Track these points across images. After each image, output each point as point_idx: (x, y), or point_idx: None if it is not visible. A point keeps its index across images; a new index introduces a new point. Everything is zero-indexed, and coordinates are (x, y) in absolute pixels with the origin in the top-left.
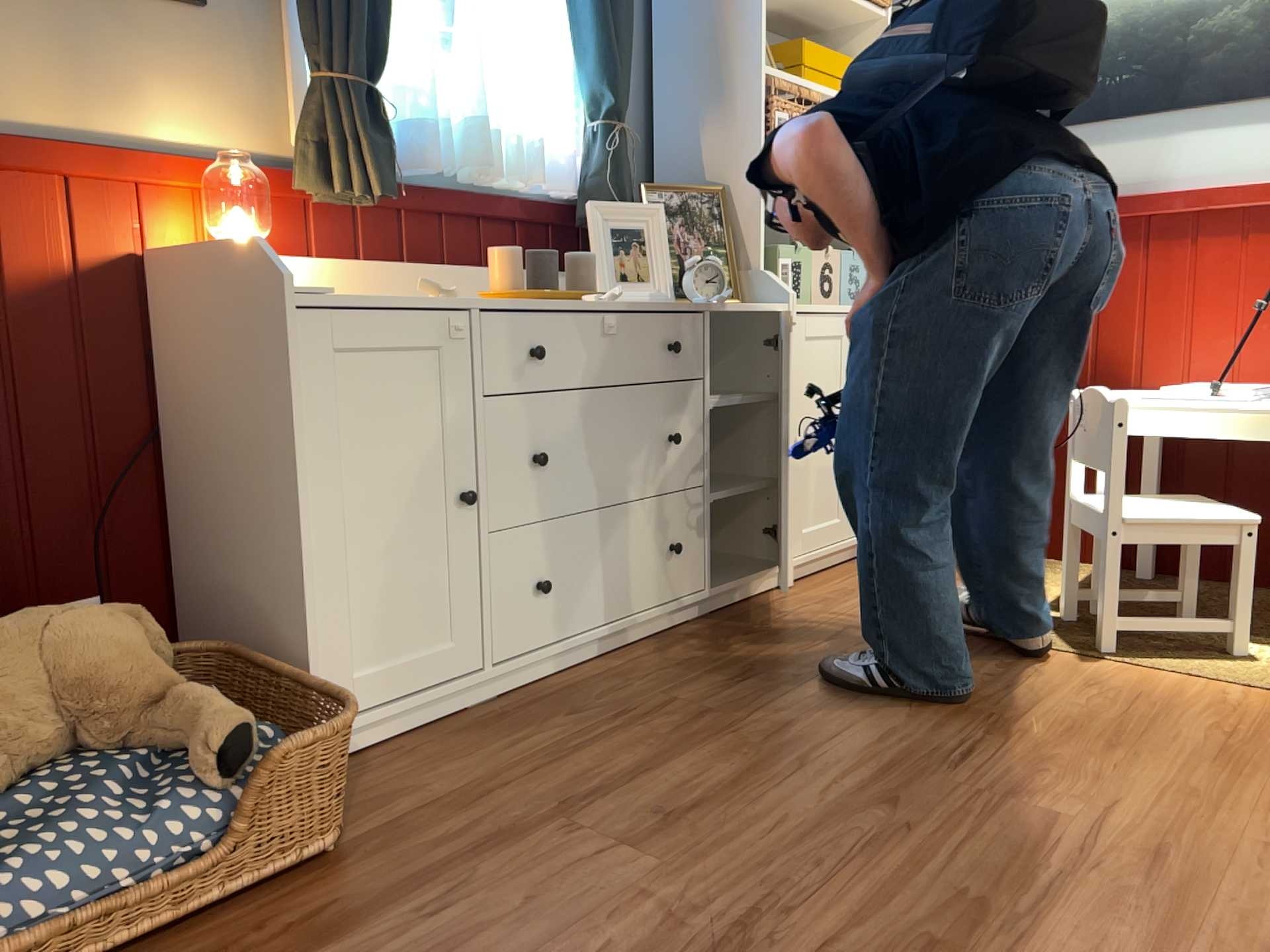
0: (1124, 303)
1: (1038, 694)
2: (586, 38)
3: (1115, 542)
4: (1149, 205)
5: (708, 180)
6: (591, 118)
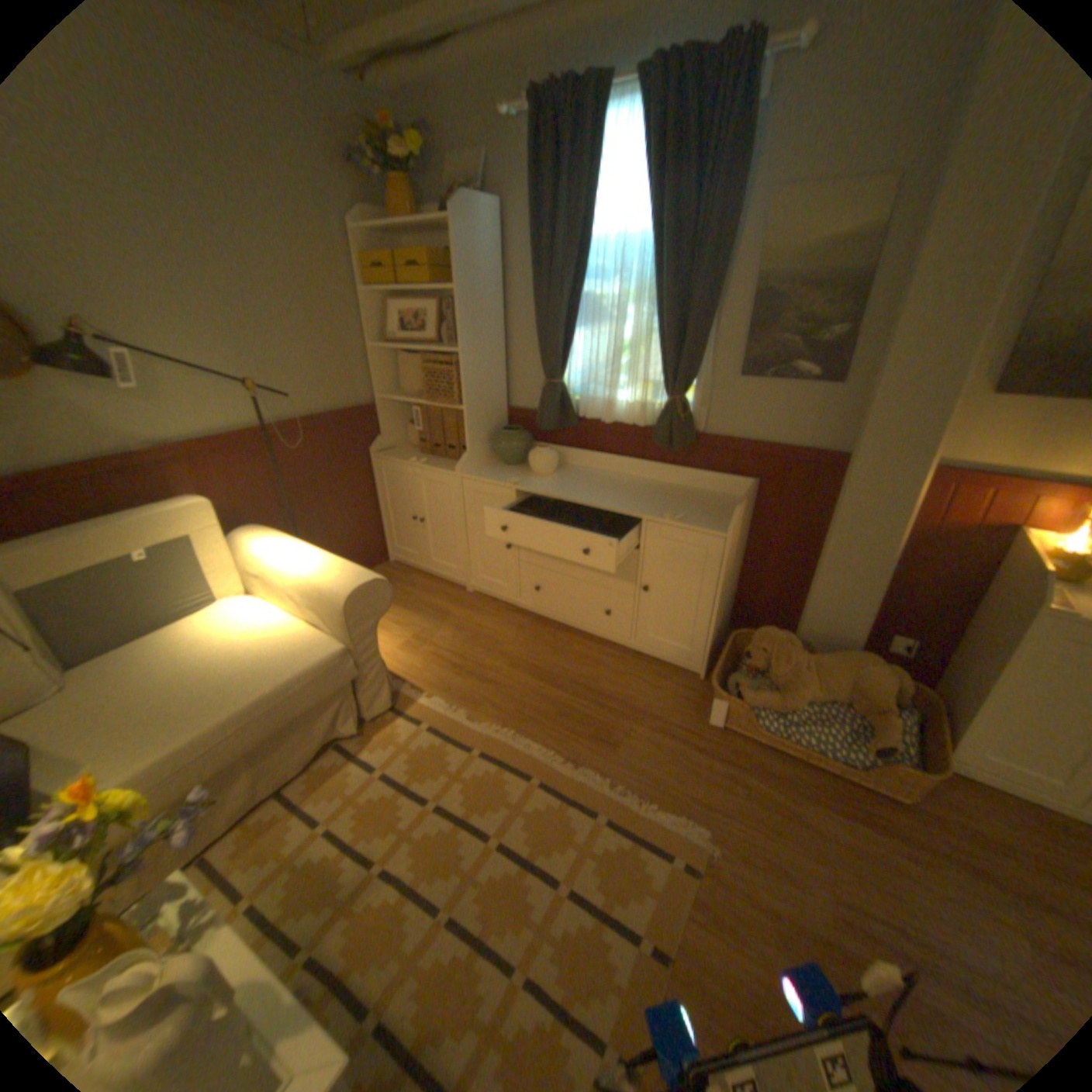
0: None
1: None
2: None
3: None
4: None
5: None
6: None
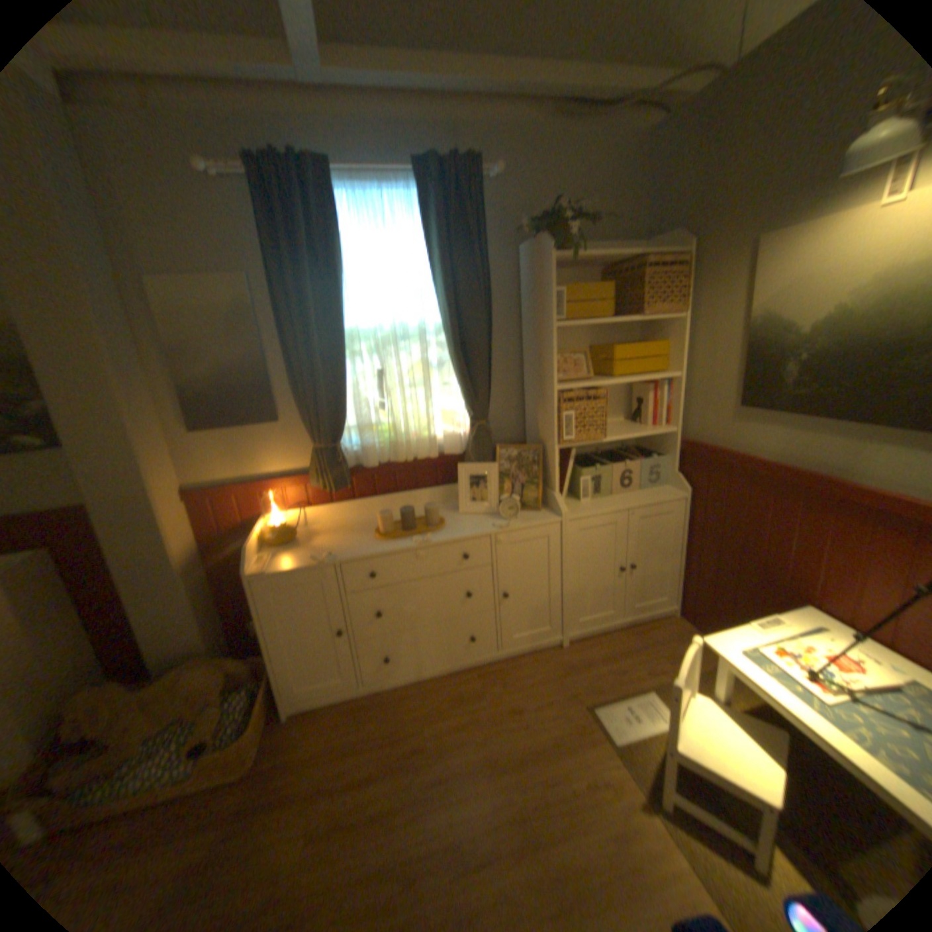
0: (819, 550)
1: (578, 833)
2: (458, 385)
3: (673, 763)
4: (843, 491)
5: (539, 438)
6: (468, 418)
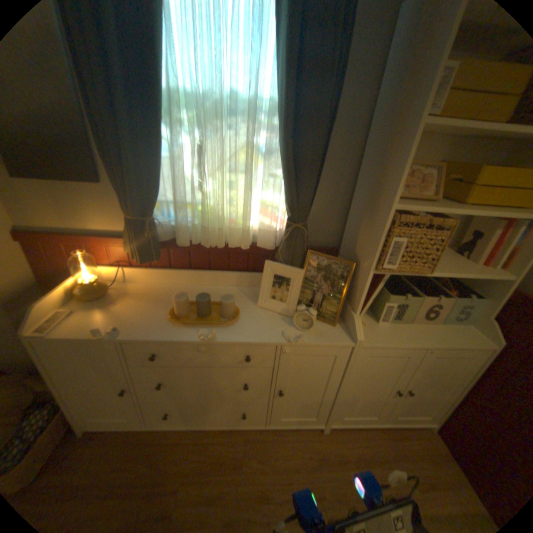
0: None
1: None
2: (284, 177)
3: None
4: None
5: (356, 252)
6: (288, 215)
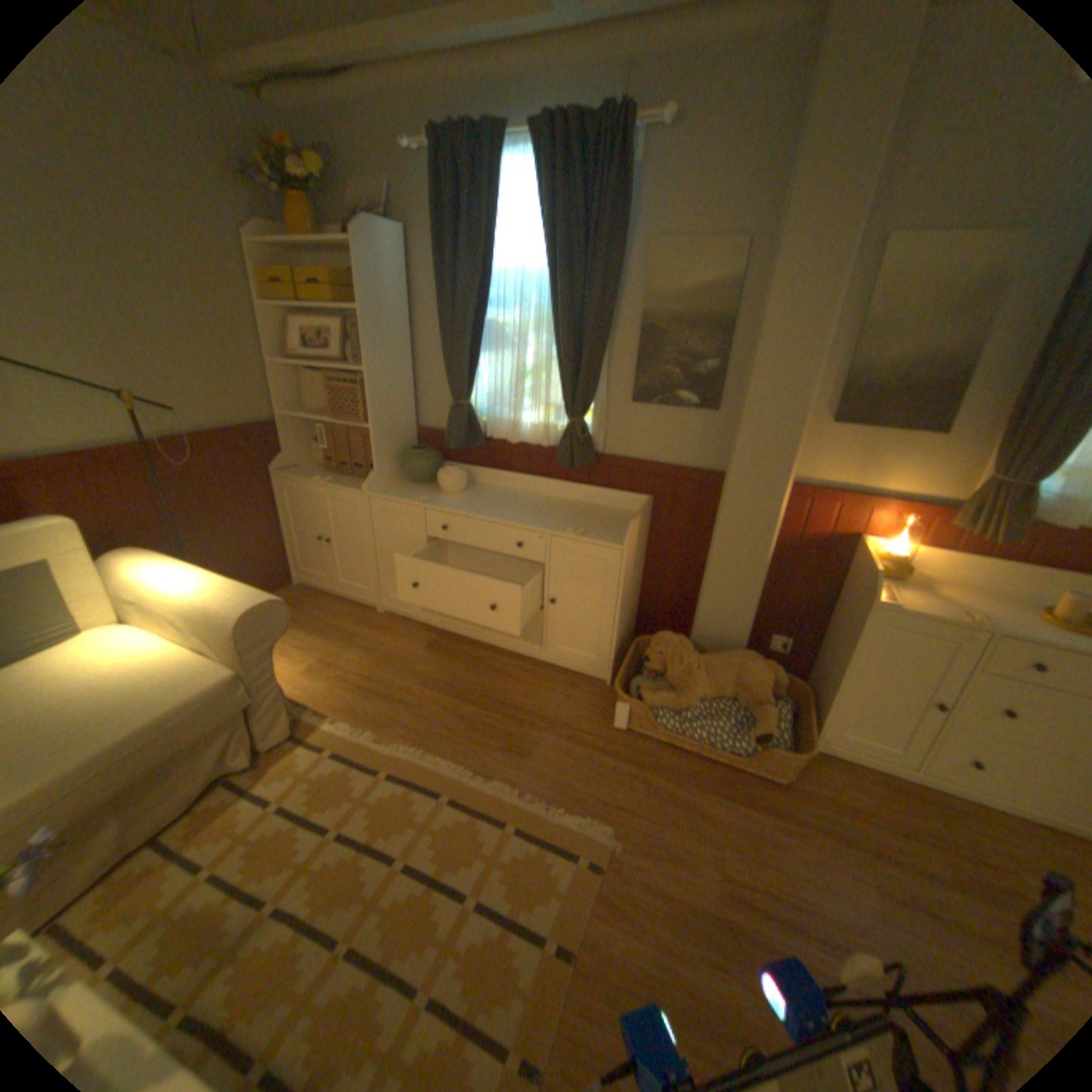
0: None
1: None
2: None
3: None
4: None
5: None
6: None
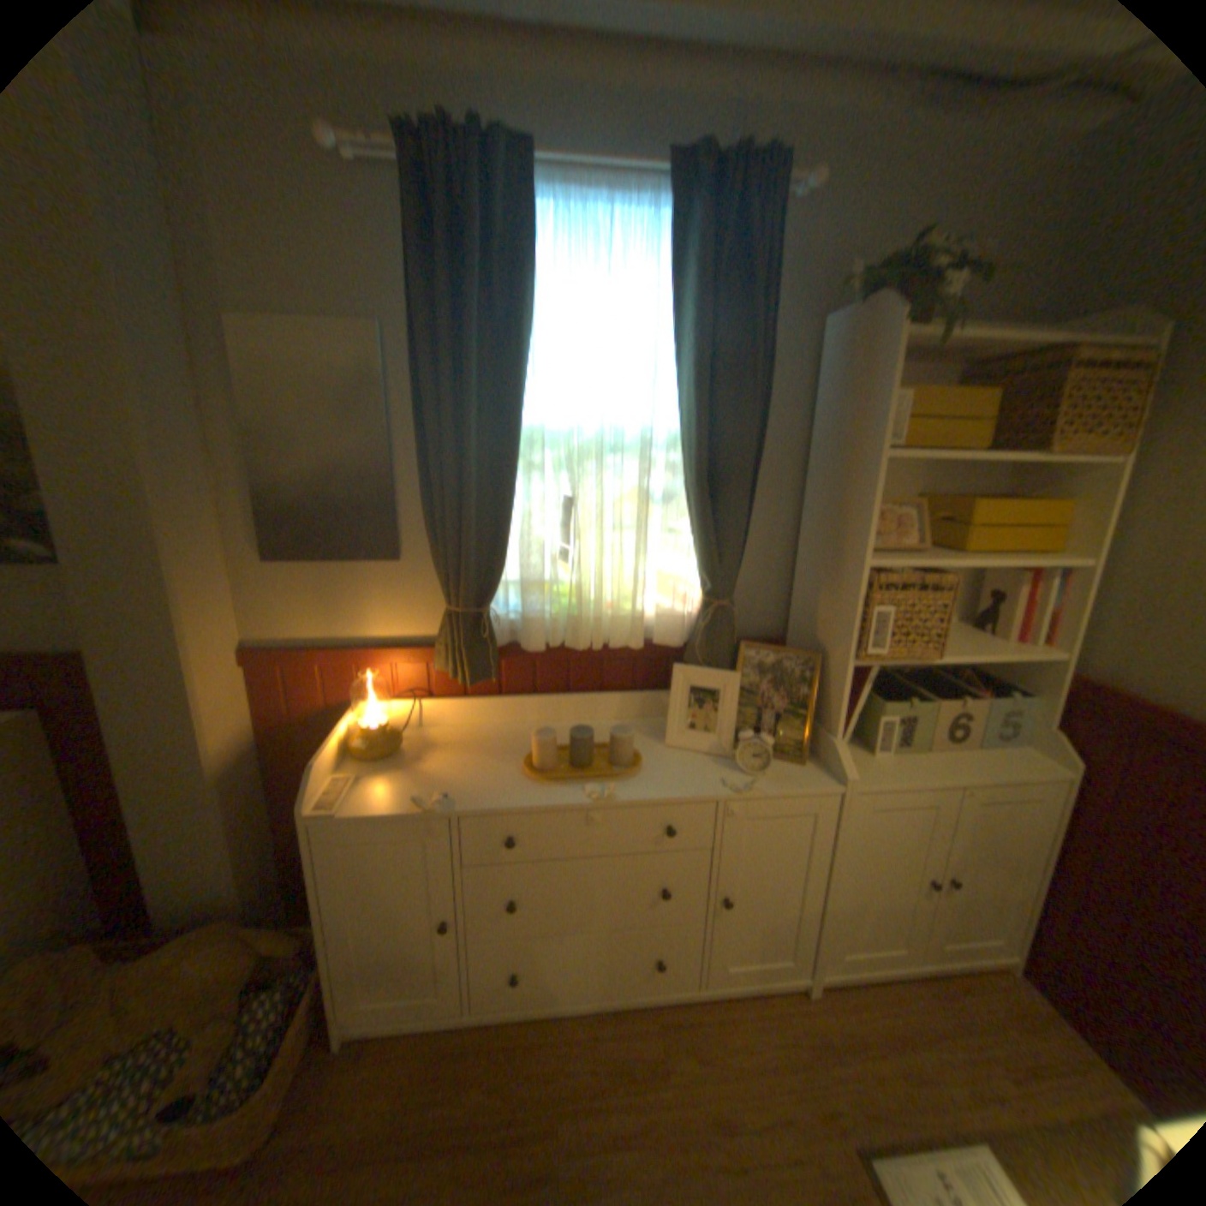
0: None
1: None
2: (695, 533)
3: None
4: None
5: (818, 637)
6: (701, 588)
